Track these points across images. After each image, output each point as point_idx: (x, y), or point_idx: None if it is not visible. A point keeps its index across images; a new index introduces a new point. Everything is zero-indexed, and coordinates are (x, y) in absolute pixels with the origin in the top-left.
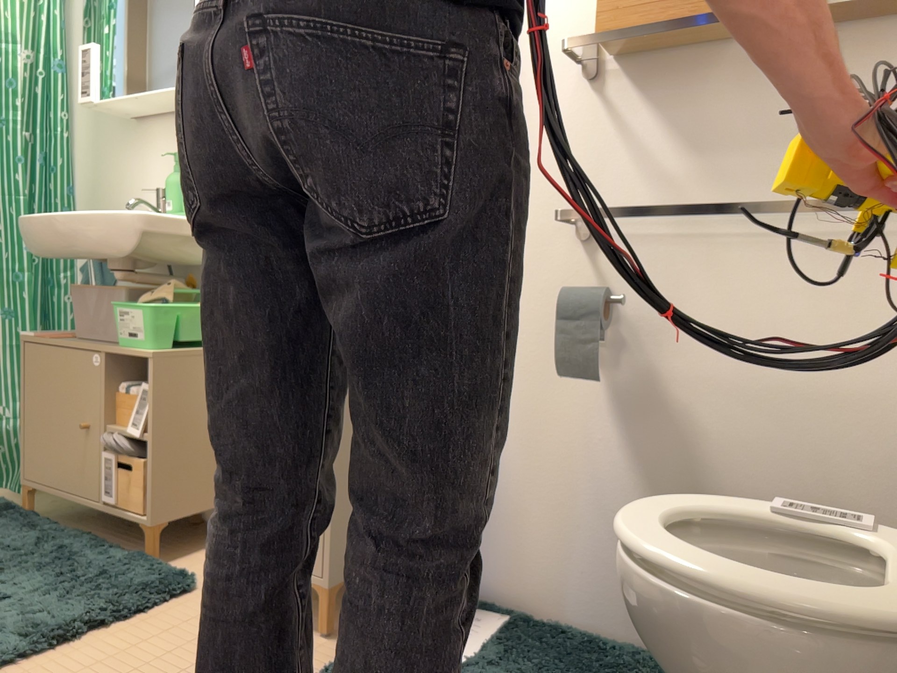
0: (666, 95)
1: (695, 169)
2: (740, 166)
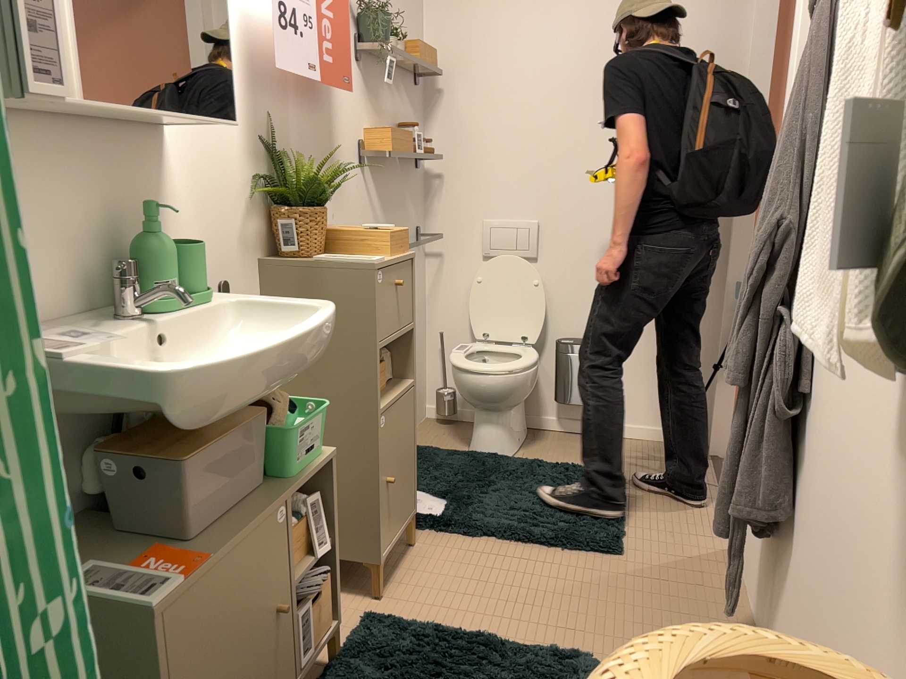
0: (379, 179)
1: (386, 219)
2: (393, 218)
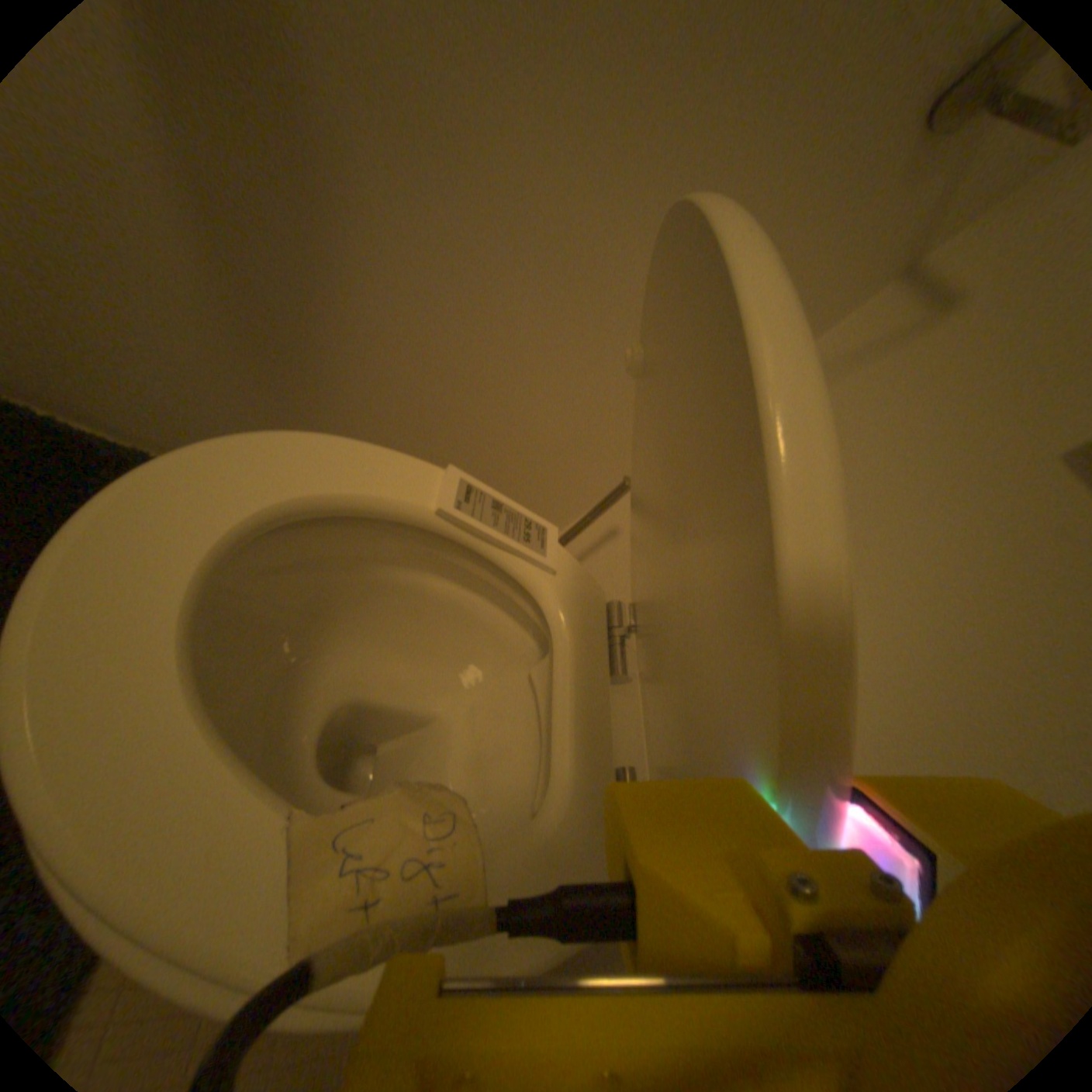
0: None
1: None
2: None
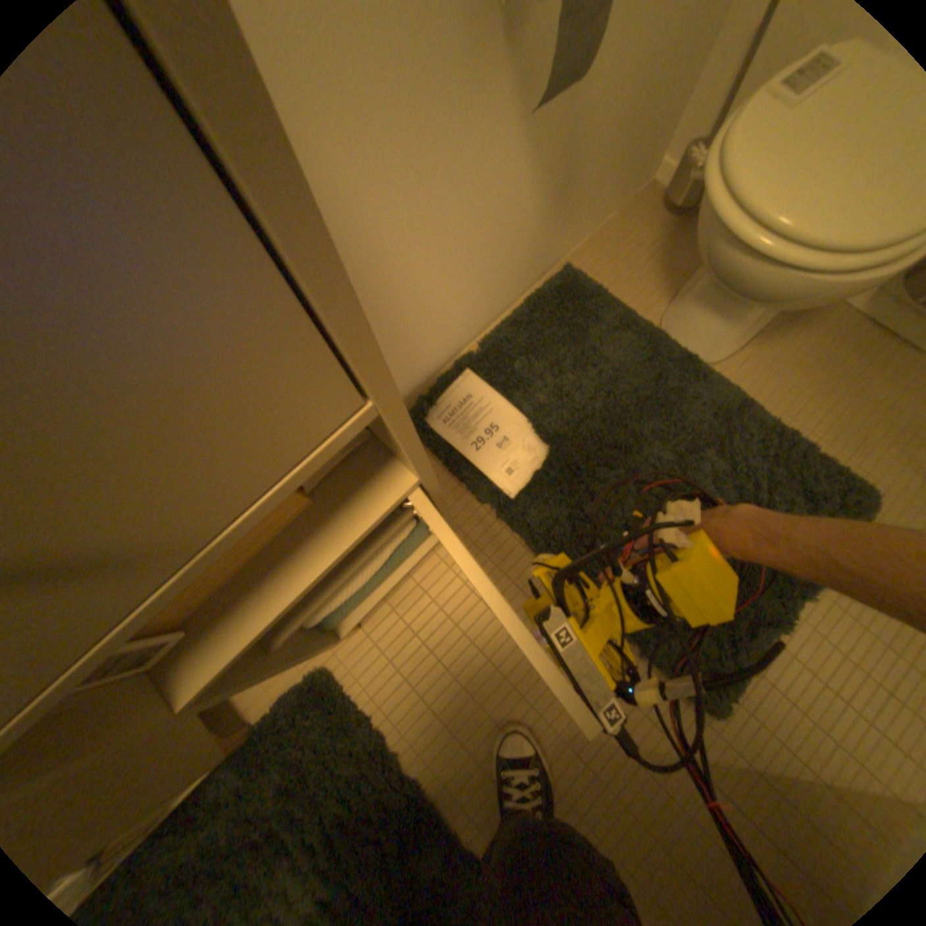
0: None
1: None
2: None
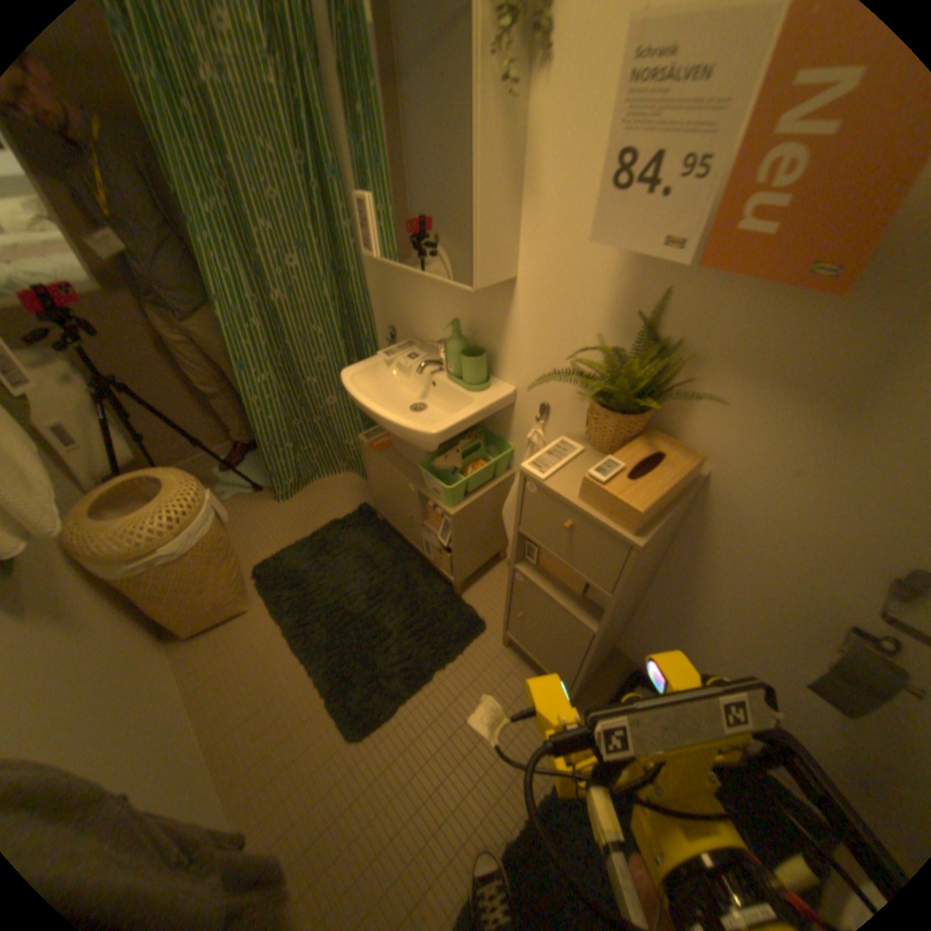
0: None
1: None
2: None
